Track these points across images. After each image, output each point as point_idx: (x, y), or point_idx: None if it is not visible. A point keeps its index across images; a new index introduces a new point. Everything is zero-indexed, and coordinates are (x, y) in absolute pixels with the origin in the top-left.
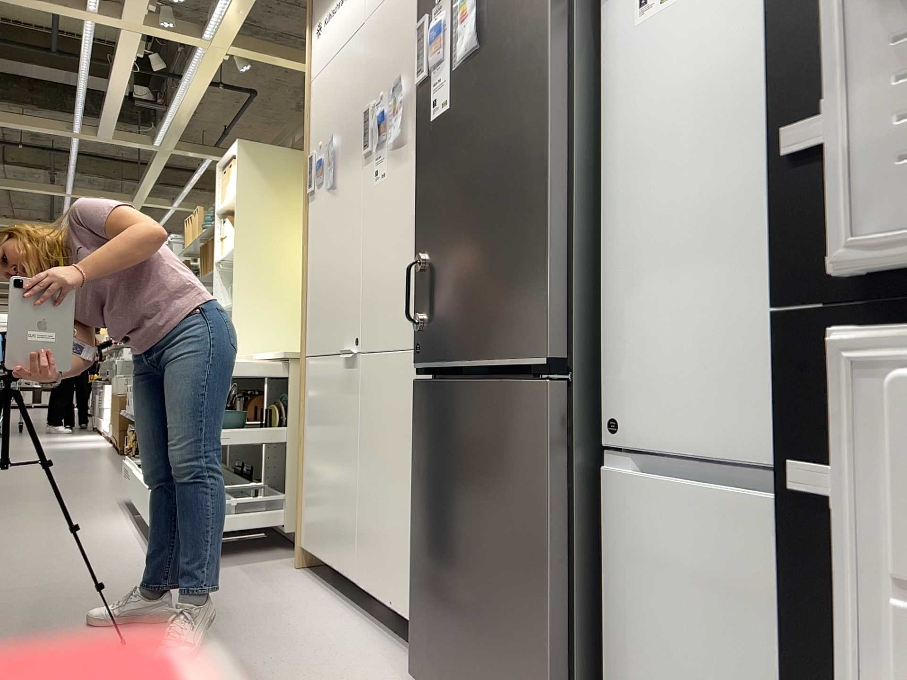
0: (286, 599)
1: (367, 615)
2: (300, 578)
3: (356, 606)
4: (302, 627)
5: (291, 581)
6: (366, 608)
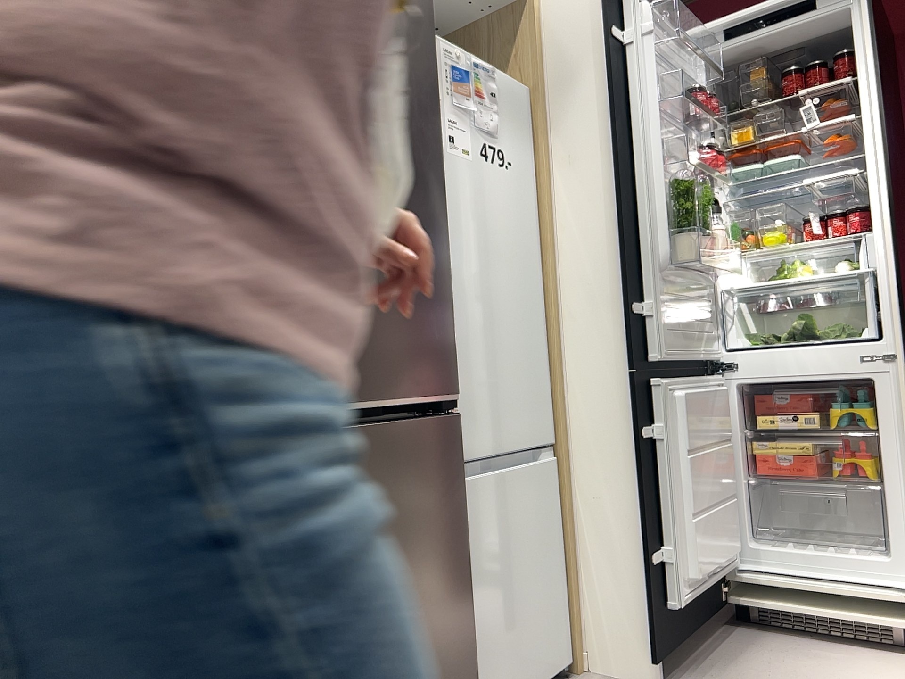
0: None
1: None
2: None
3: None
4: None
5: None
6: None
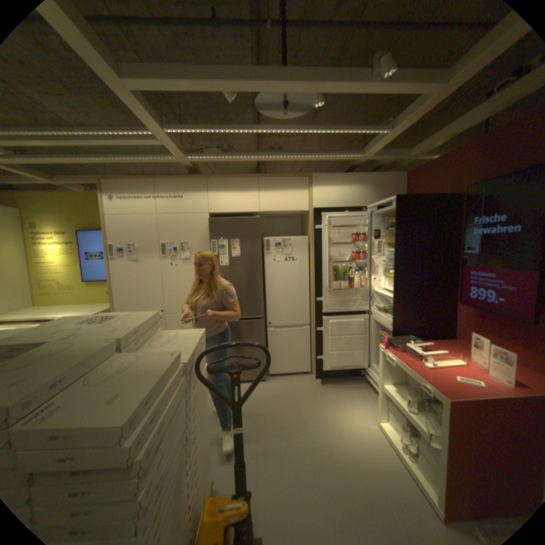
0: None
1: None
2: None
3: None
4: None
5: None
6: None
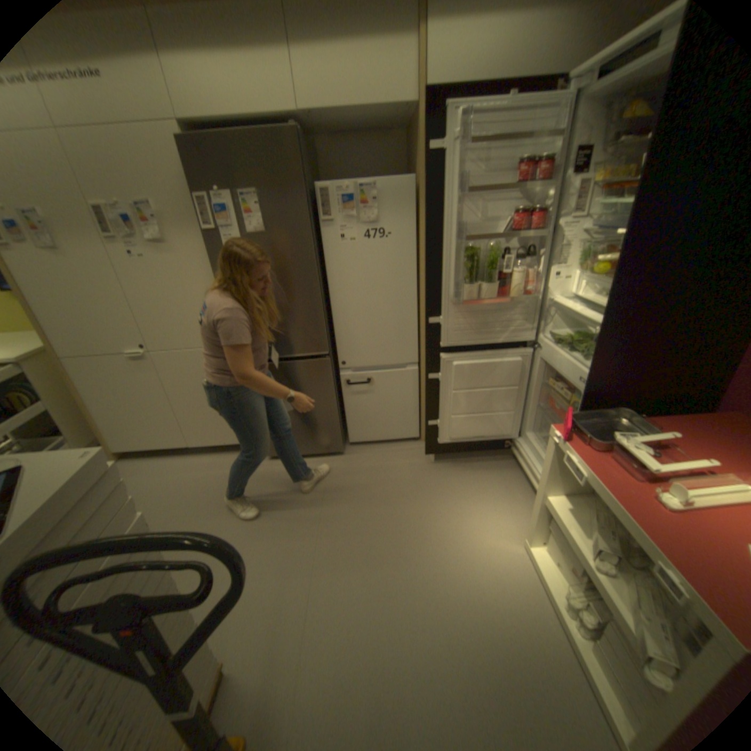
0: (147, 474)
1: (199, 454)
2: (129, 465)
3: (185, 455)
4: (184, 475)
5: (127, 469)
6: (192, 453)
